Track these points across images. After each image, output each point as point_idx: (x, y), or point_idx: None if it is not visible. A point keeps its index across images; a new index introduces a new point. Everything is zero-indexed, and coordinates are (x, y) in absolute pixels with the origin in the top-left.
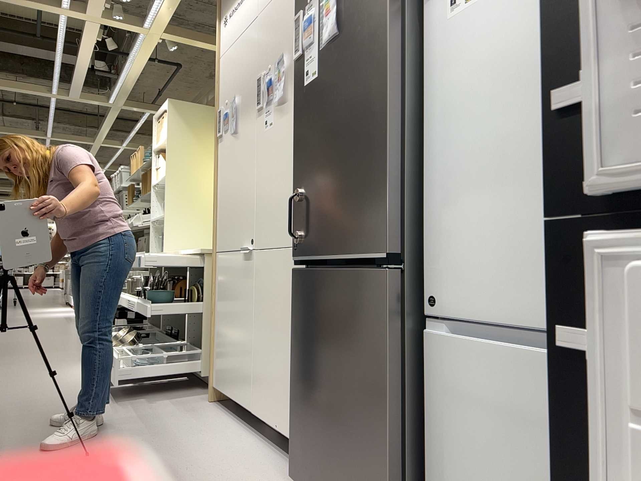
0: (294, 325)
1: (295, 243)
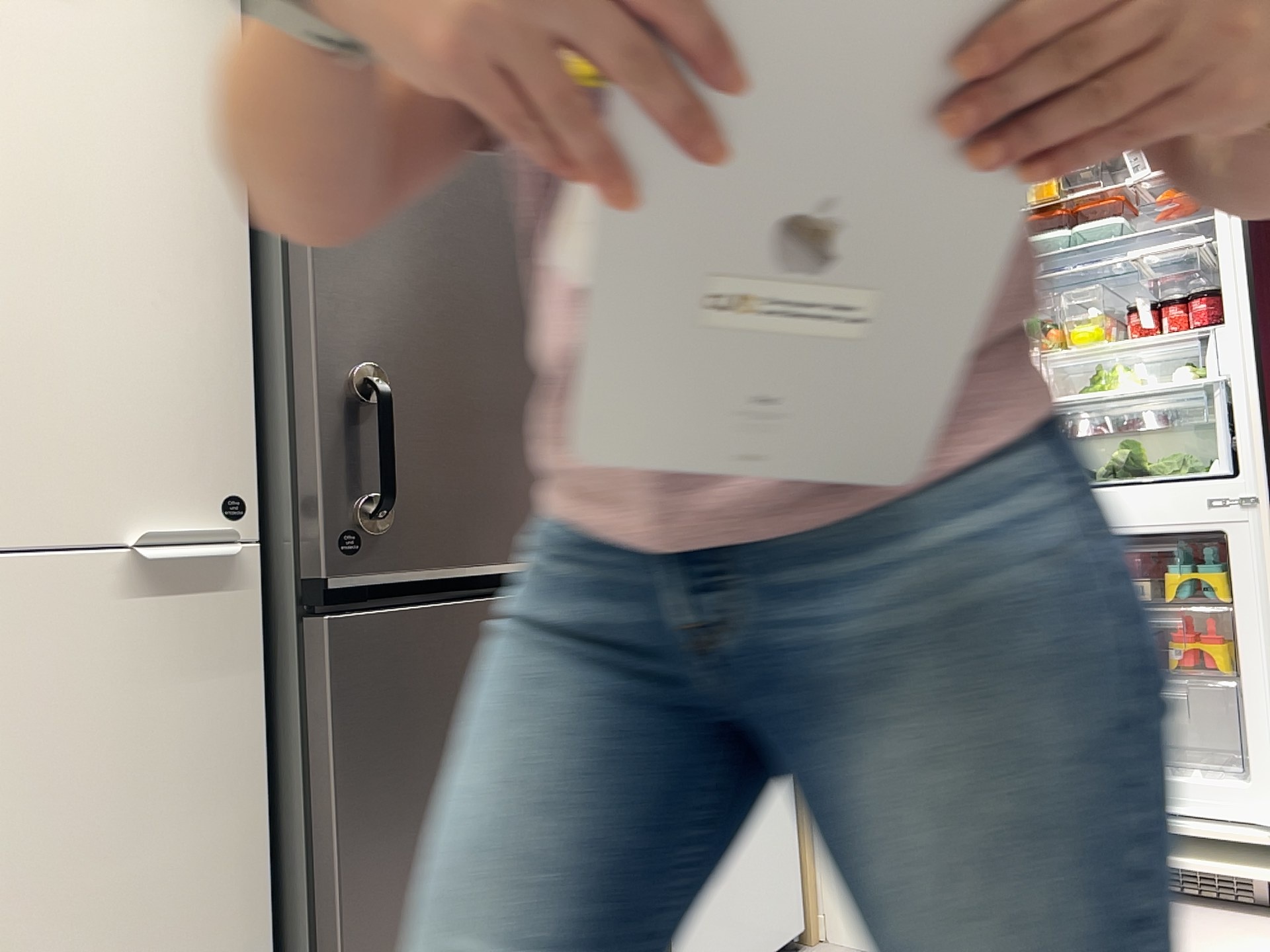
0: (352, 791)
1: (340, 529)
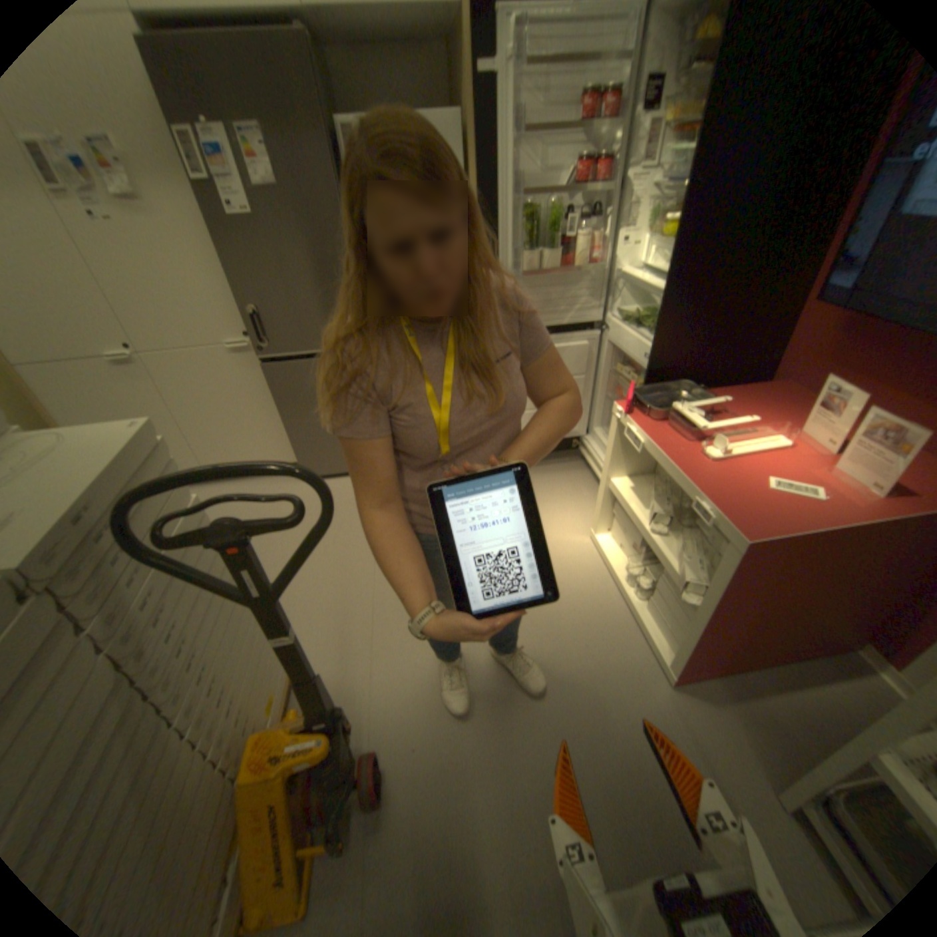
0: (279, 398)
1: (259, 346)
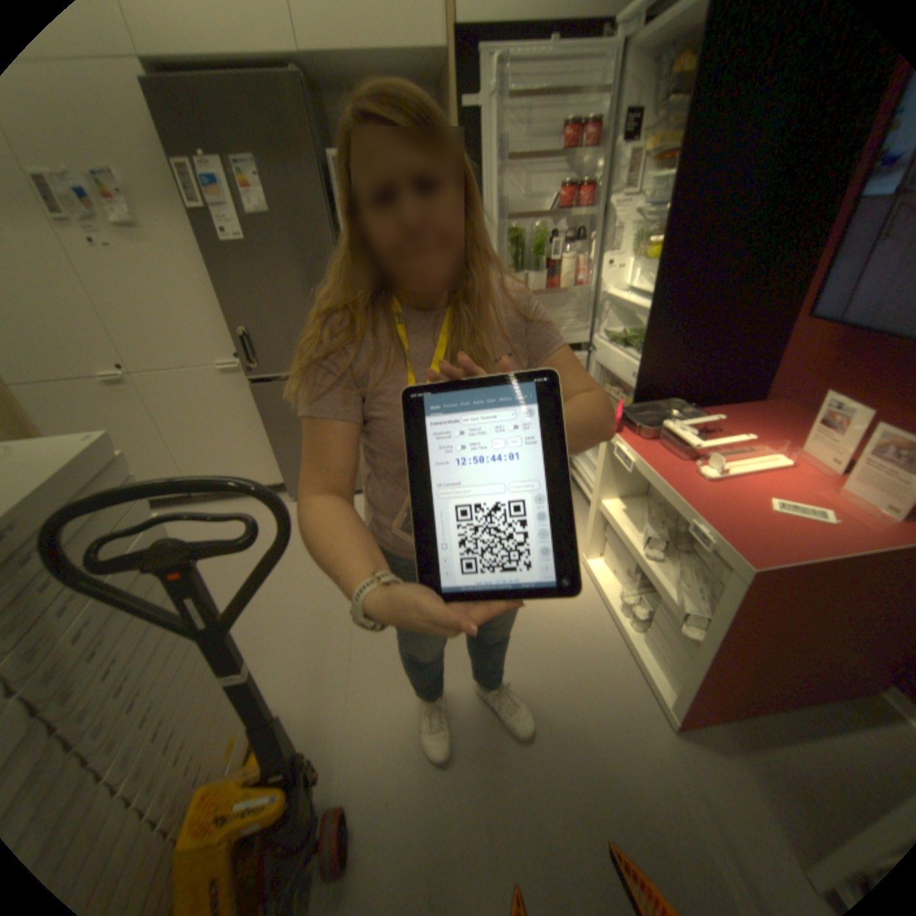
0: (266, 418)
1: (248, 366)
